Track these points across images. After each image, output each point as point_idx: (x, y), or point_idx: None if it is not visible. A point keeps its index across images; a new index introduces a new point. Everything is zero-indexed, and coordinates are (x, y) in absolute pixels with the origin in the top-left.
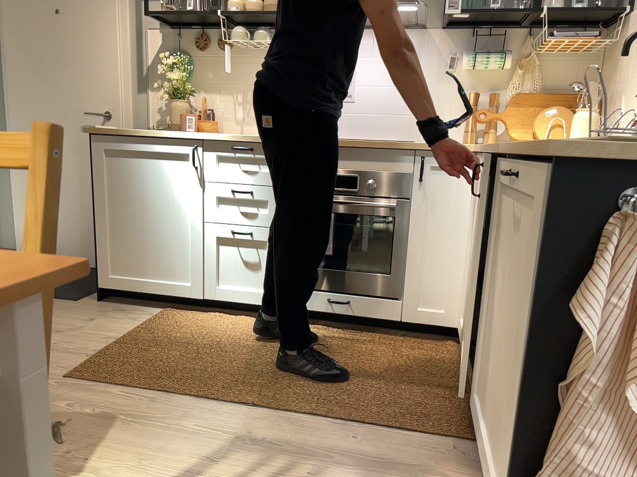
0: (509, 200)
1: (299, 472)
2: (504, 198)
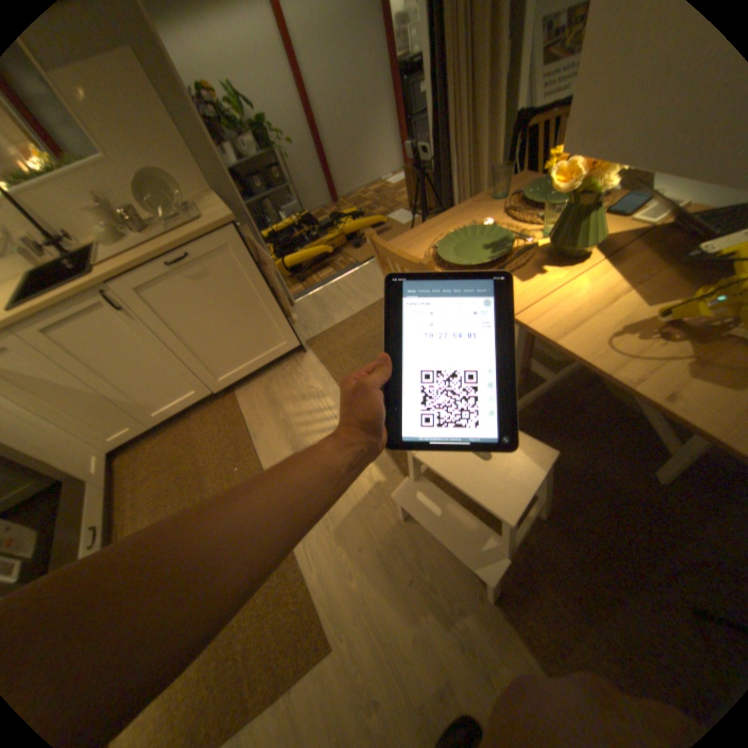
0: (163, 281)
1: (301, 421)
2: (150, 288)
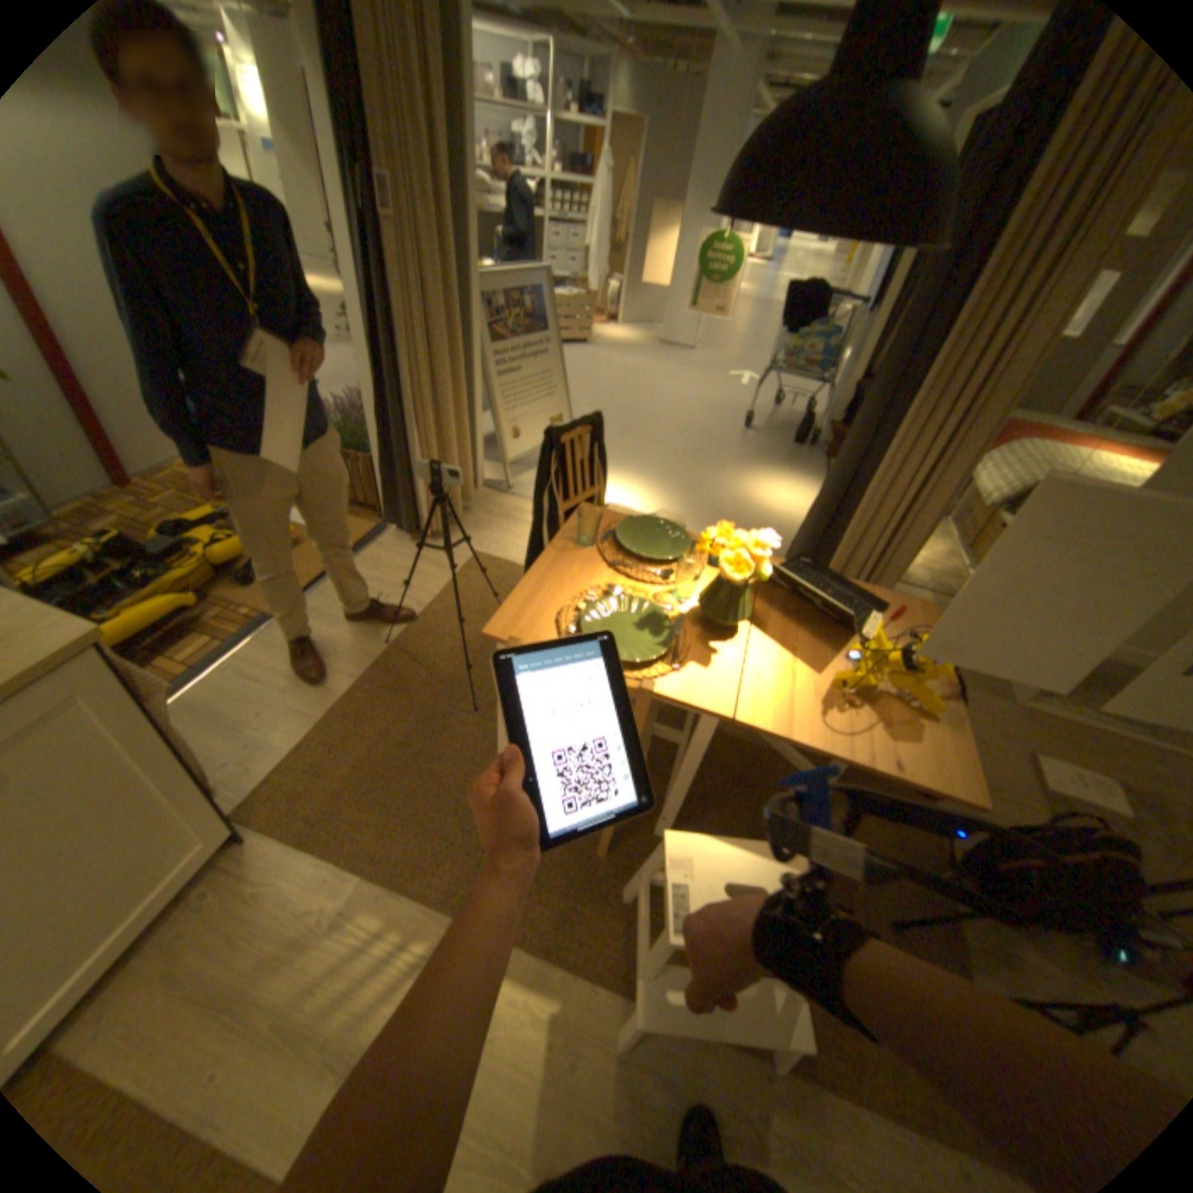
0: None
1: (319, 1003)
2: None
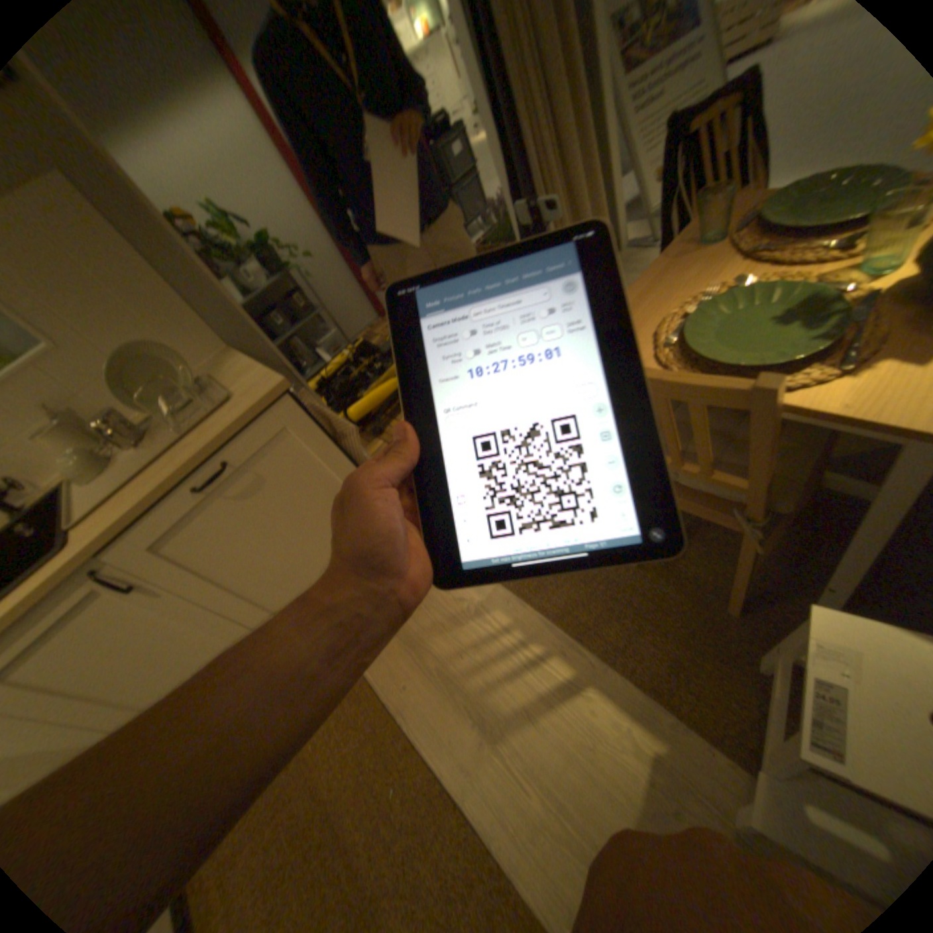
0: (199, 518)
1: (469, 666)
2: (178, 536)
